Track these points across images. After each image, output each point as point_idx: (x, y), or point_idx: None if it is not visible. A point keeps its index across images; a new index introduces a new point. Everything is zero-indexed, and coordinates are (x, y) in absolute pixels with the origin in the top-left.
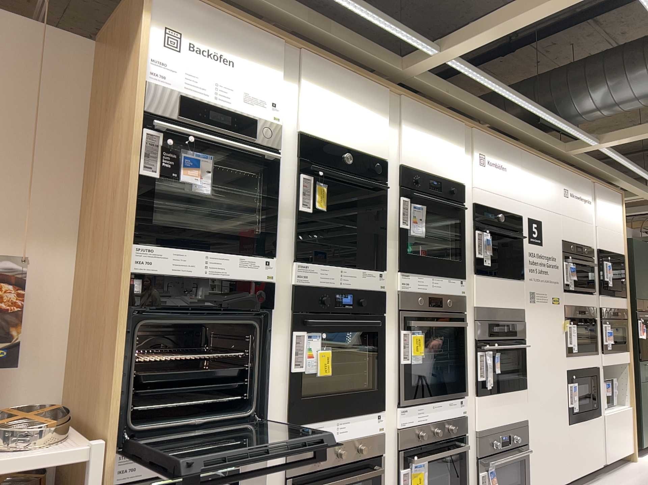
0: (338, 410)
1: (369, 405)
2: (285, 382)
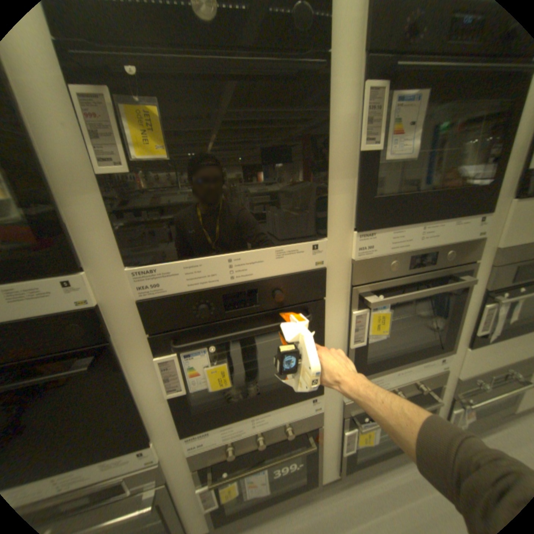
0: (252, 415)
1: (301, 400)
2: (163, 407)
